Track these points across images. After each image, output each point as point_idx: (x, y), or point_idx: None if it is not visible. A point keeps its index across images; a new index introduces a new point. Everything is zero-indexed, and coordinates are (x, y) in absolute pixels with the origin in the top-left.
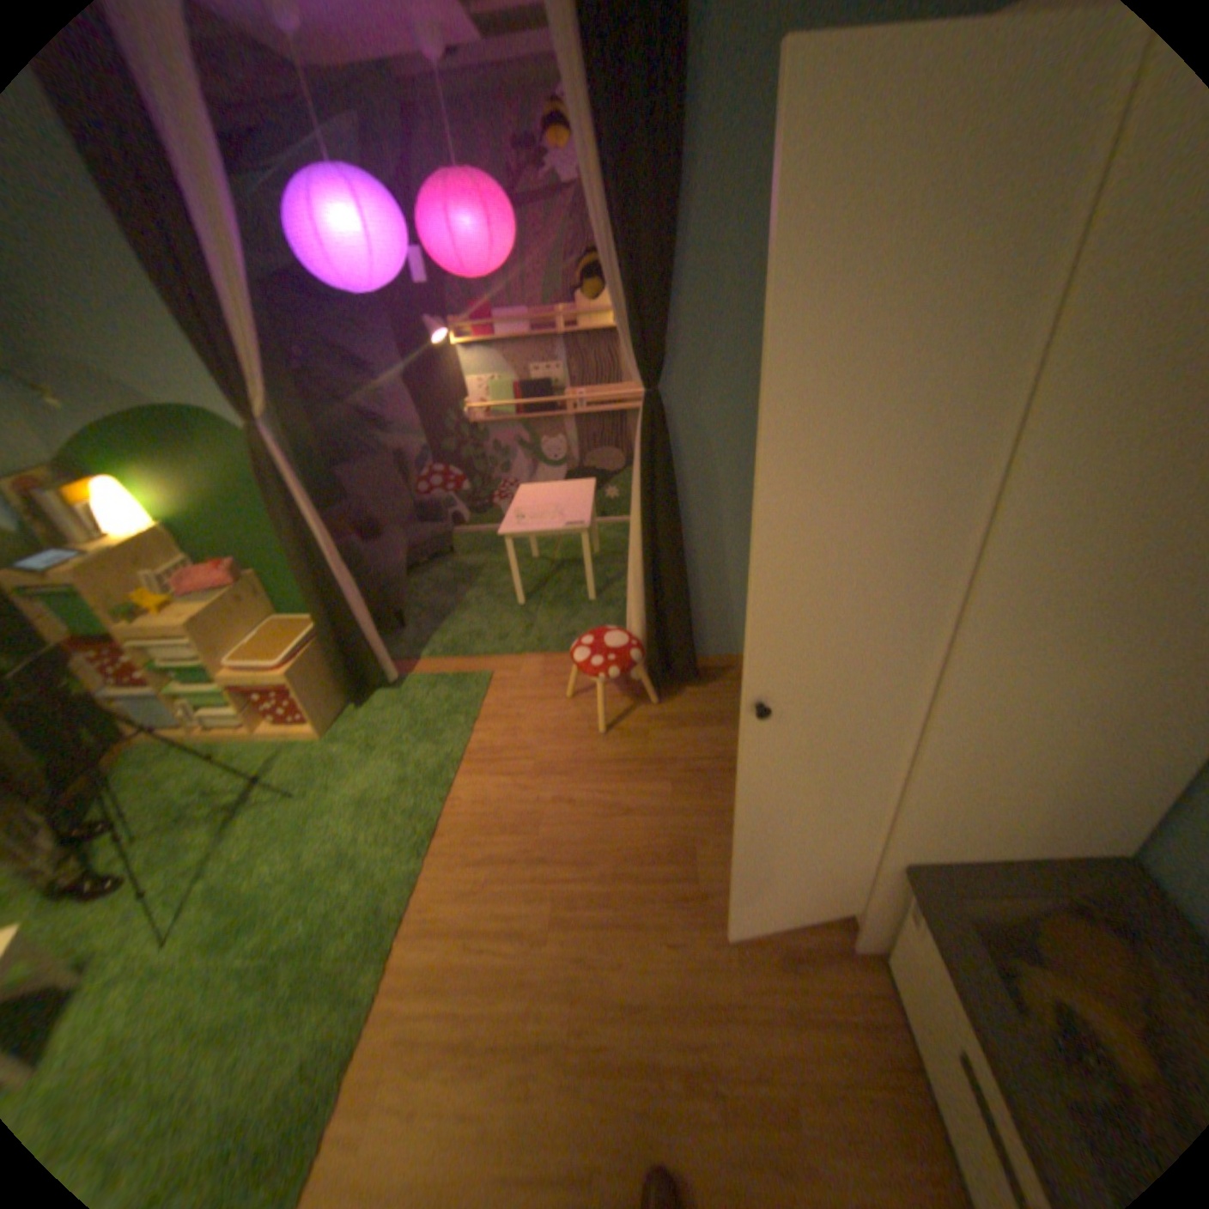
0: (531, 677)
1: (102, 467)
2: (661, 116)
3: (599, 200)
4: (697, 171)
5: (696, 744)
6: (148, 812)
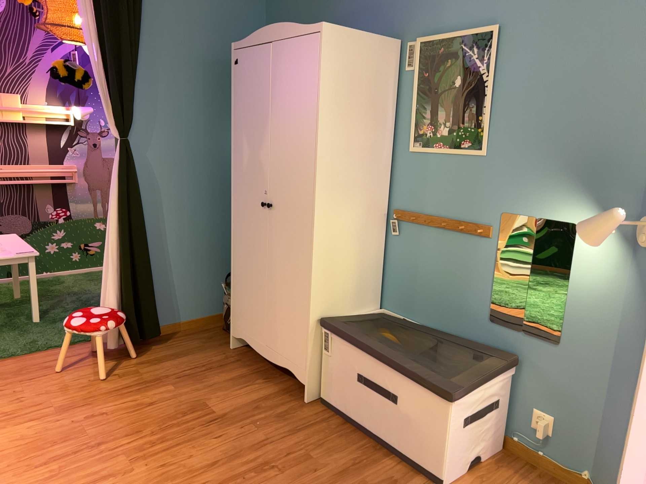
0: (9, 371)
1: None
2: (132, 12)
3: (95, 37)
4: (143, 38)
5: (175, 366)
6: None
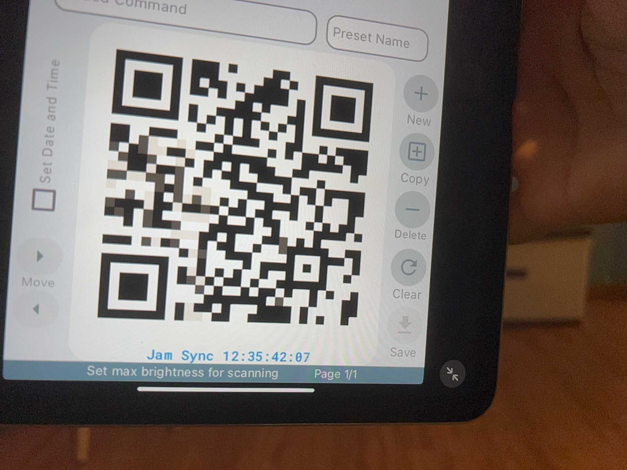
0: None
1: None
2: None
3: None
4: None
5: None
6: None
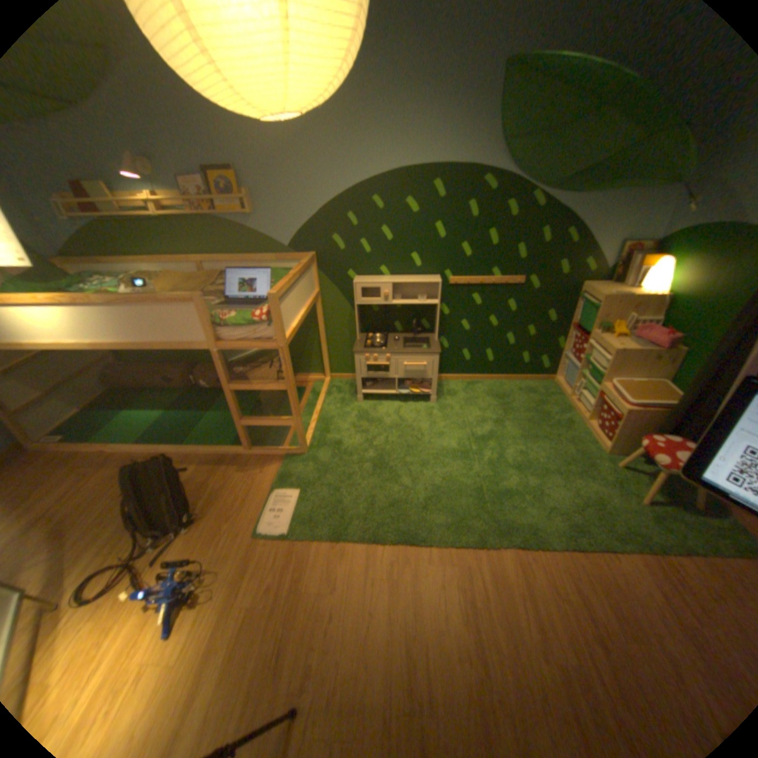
0: None
1: (676, 251)
2: None
3: None
4: None
5: None
6: (526, 407)
